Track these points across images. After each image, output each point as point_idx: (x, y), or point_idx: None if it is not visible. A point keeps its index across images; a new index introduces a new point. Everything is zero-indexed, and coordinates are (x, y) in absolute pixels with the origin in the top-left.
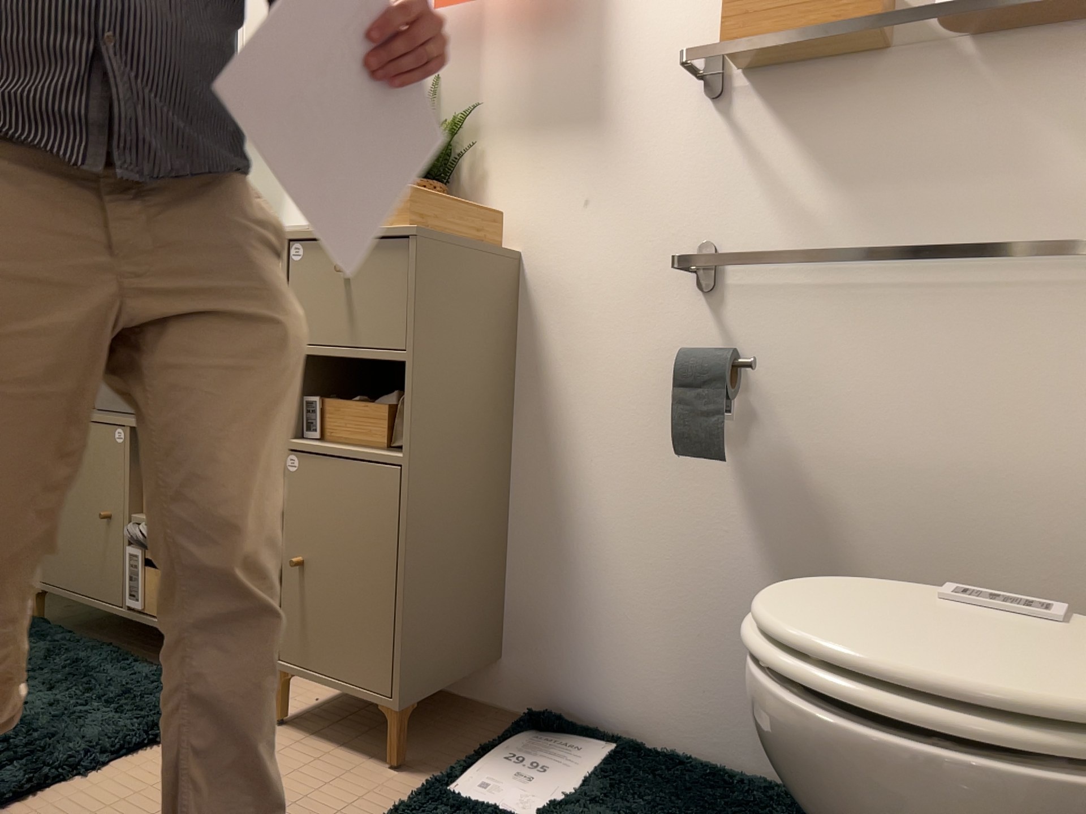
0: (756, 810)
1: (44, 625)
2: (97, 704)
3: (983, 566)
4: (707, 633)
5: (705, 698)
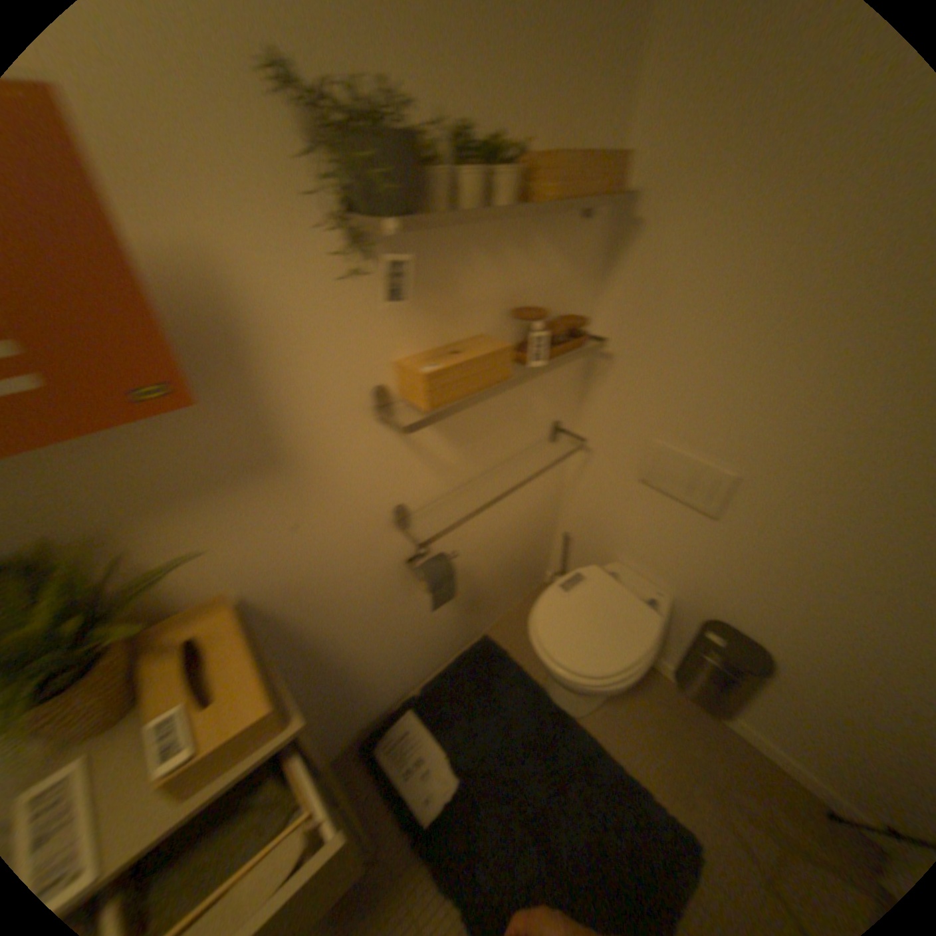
0: (479, 674)
1: None
2: None
3: (511, 547)
4: (427, 642)
5: (429, 659)
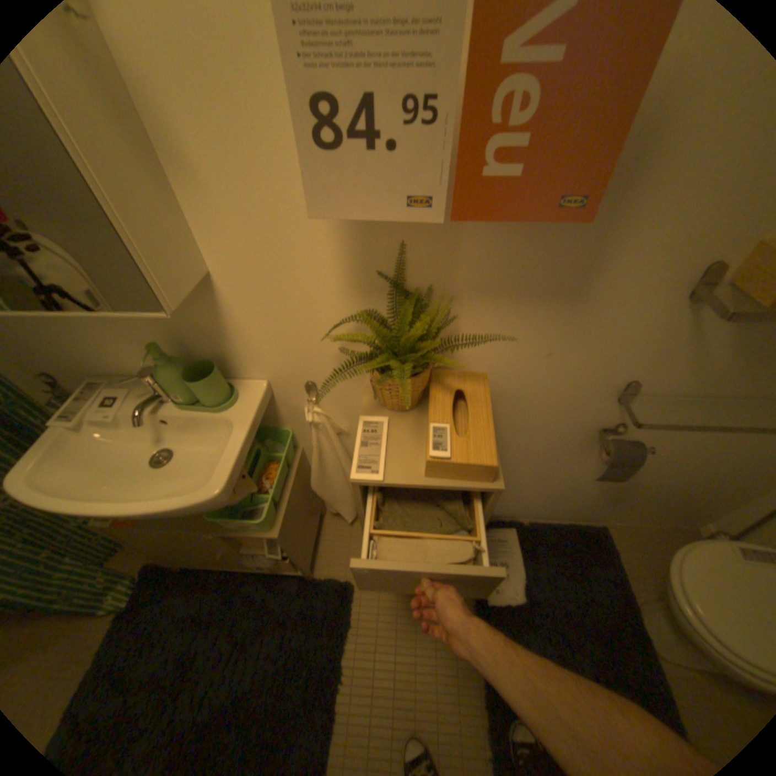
0: (585, 550)
1: (192, 577)
2: (300, 636)
3: (698, 478)
4: (560, 497)
5: (551, 509)
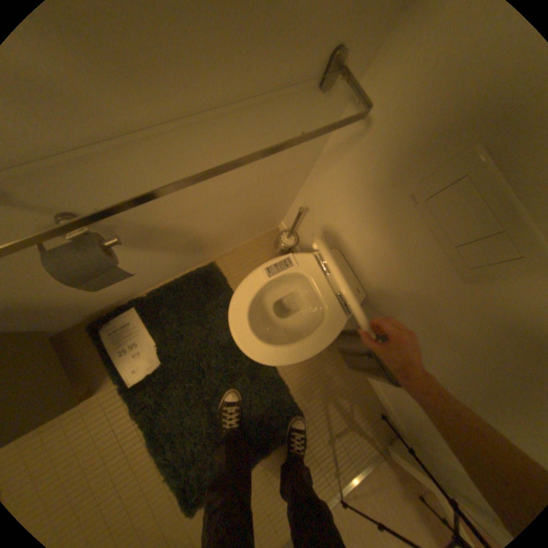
0: (196, 293)
1: None
2: None
3: (238, 208)
4: (140, 273)
5: (149, 279)
